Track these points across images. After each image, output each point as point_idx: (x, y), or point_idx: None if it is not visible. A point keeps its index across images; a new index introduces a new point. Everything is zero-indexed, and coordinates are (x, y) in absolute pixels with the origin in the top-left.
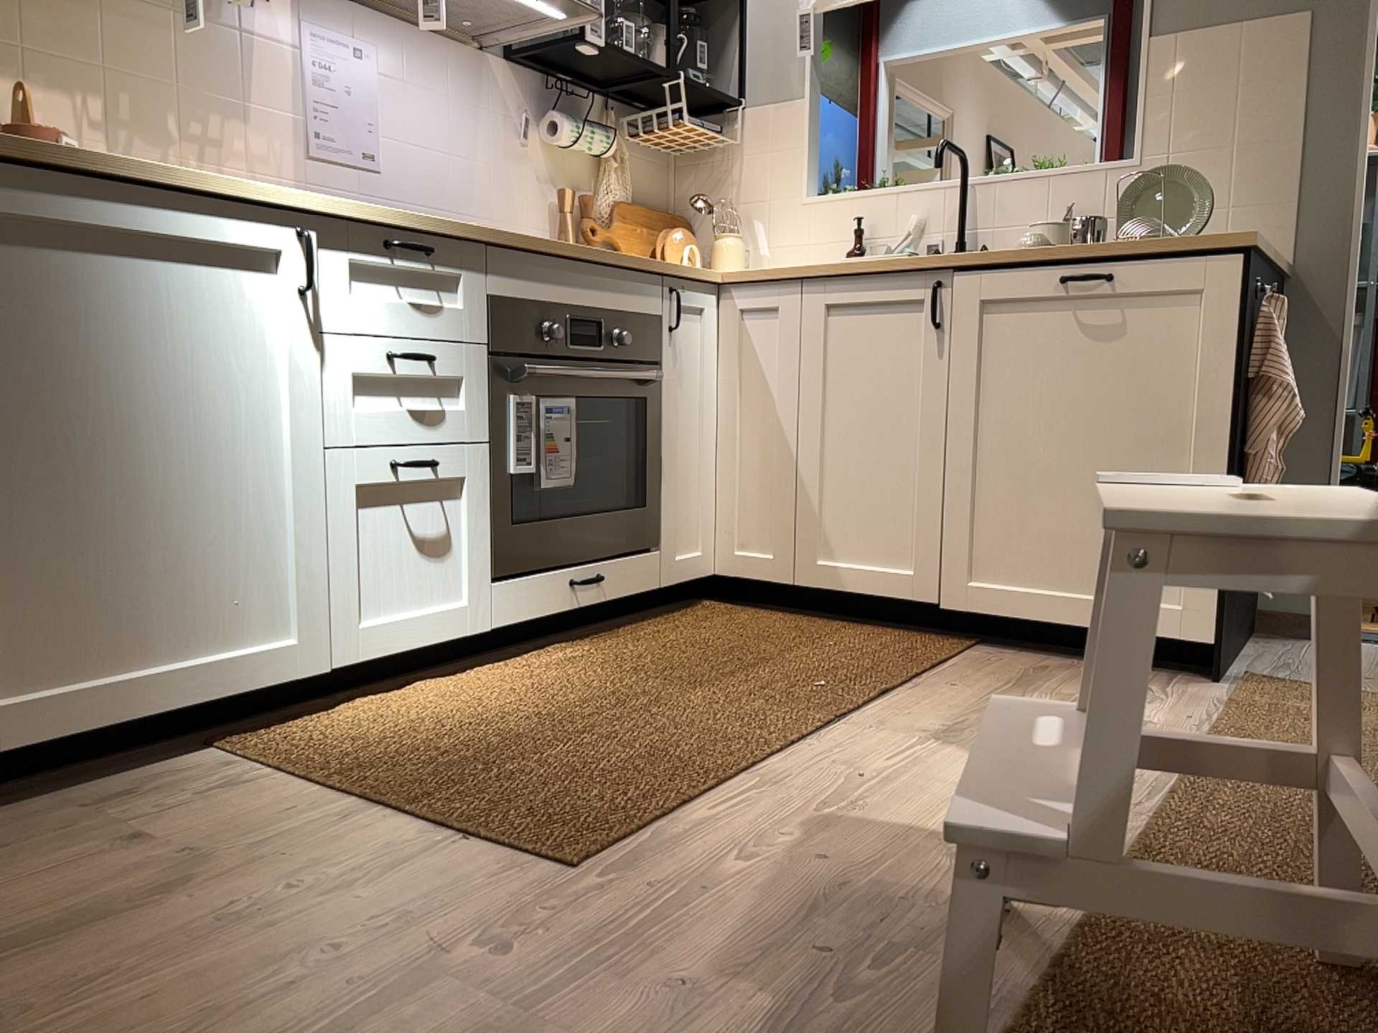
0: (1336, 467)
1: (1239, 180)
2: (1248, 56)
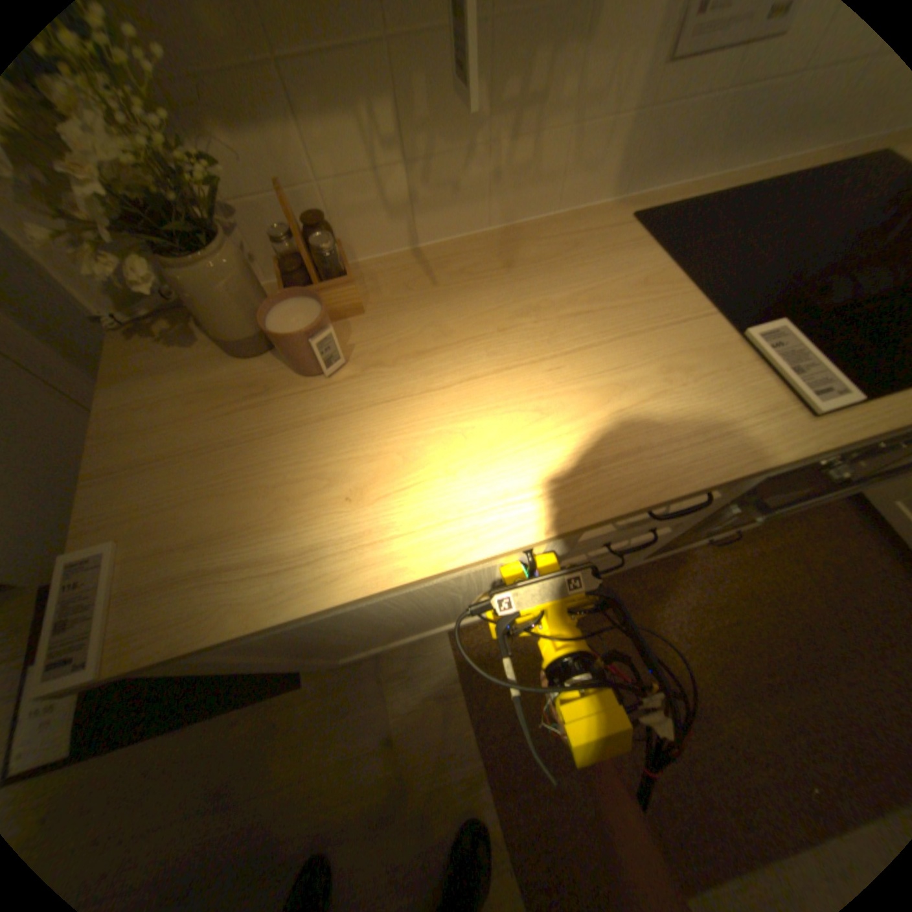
0: None
1: None
2: None
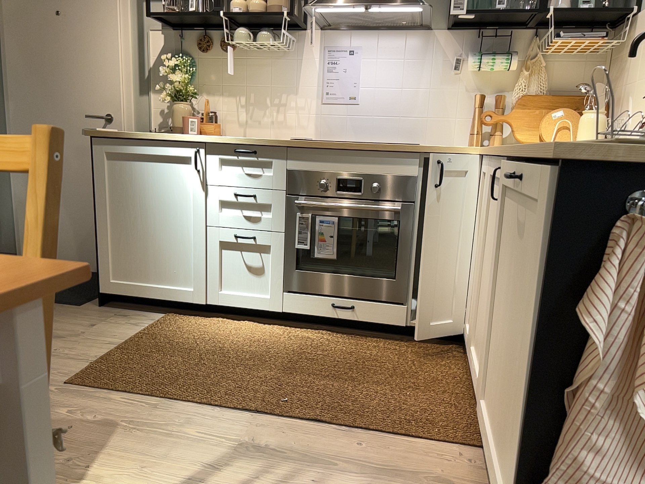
0: None
1: None
2: None
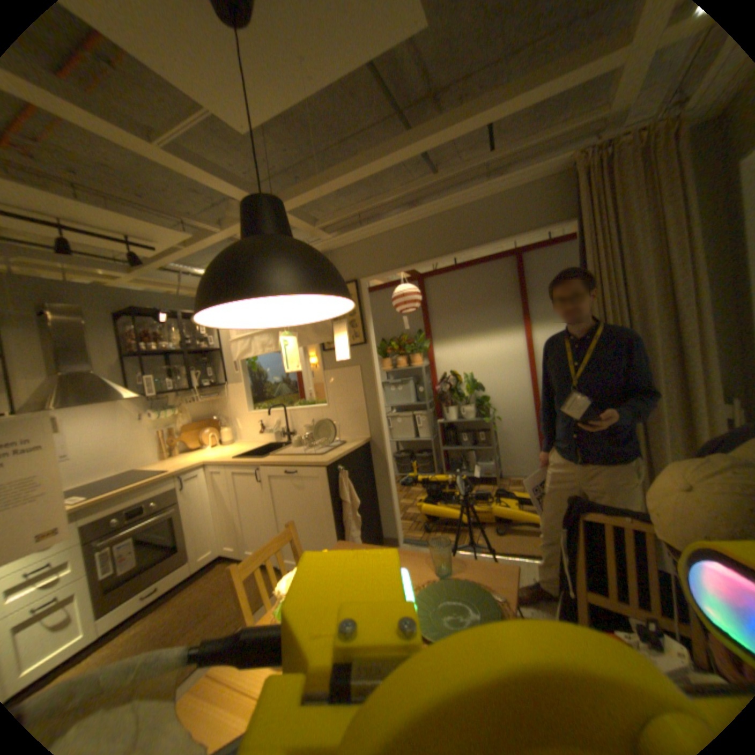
0: (393, 495)
1: (354, 411)
2: (349, 376)
